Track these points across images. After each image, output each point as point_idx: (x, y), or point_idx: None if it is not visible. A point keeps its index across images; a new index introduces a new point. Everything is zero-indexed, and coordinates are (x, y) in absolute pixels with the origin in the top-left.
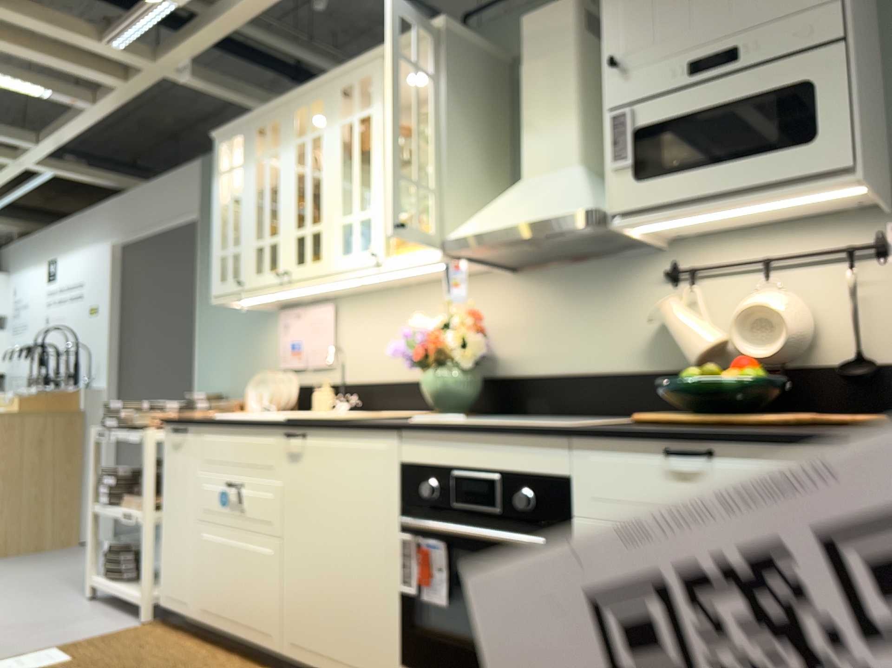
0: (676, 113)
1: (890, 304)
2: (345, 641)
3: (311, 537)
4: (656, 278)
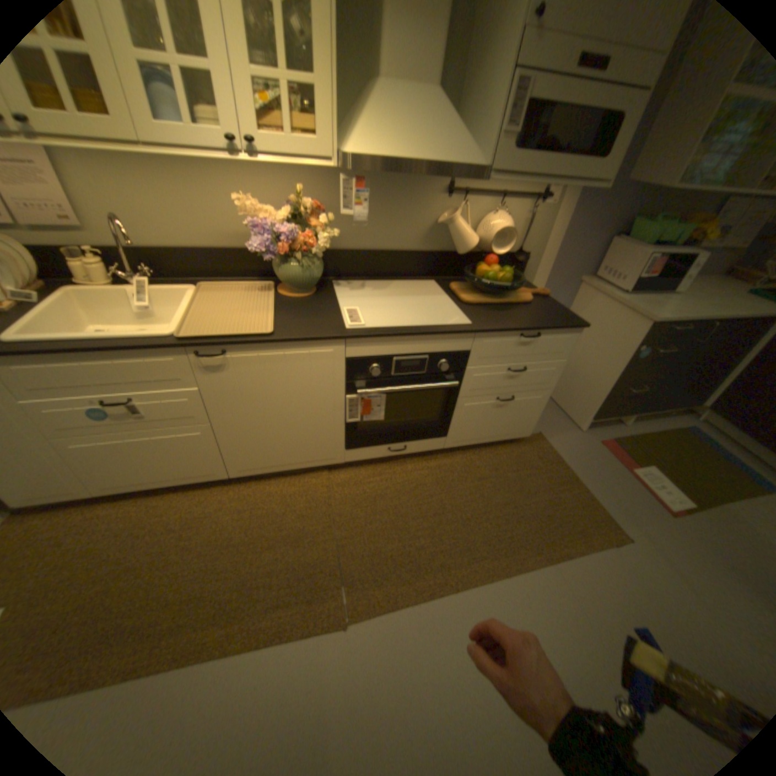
0: (558, 99)
1: (537, 225)
2: (298, 453)
3: (252, 415)
4: (440, 189)
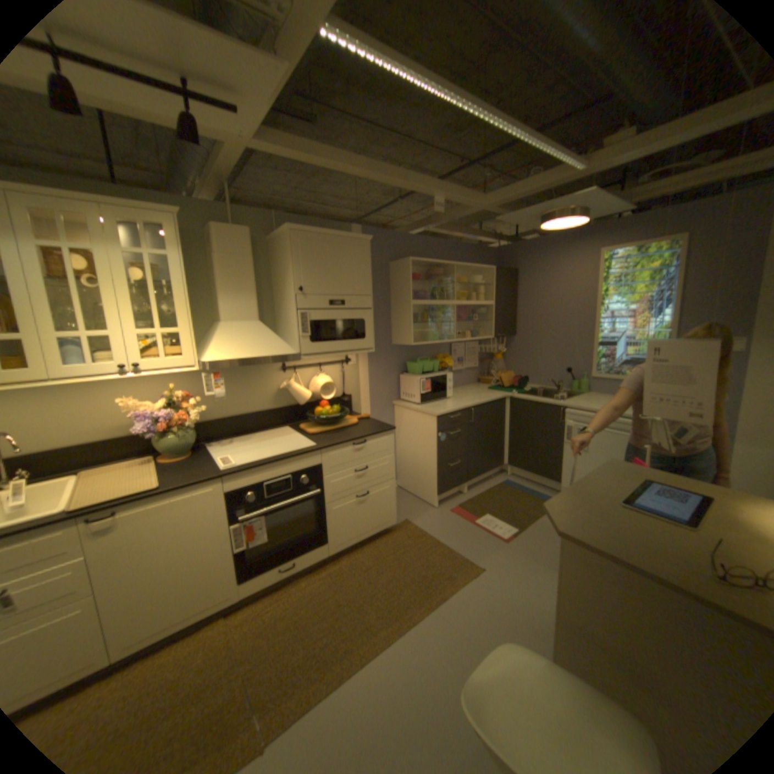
0: (325, 319)
1: (349, 378)
2: (189, 604)
3: (139, 572)
4: (276, 369)
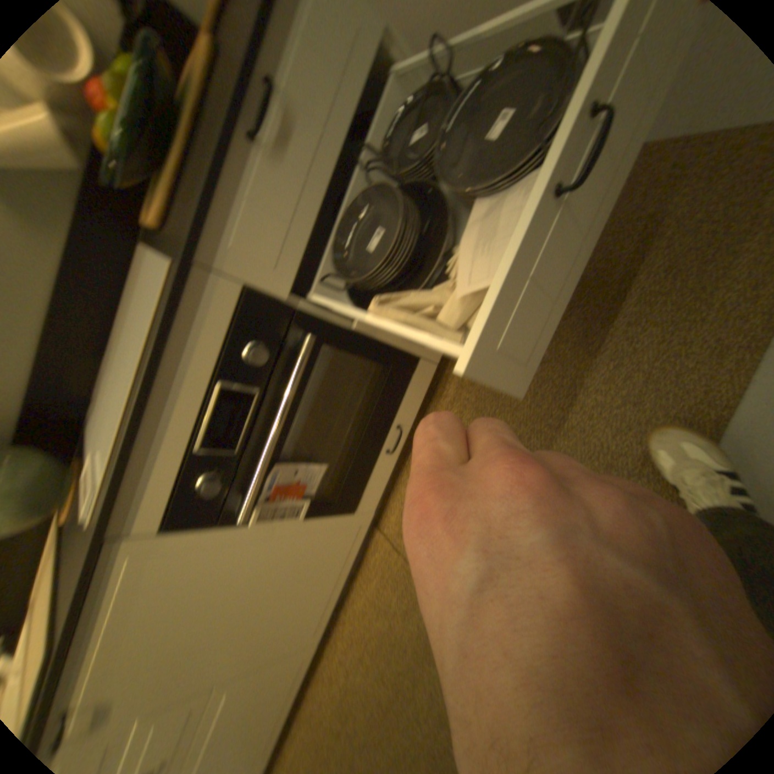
0: None
1: None
2: (326, 576)
3: (225, 647)
4: None
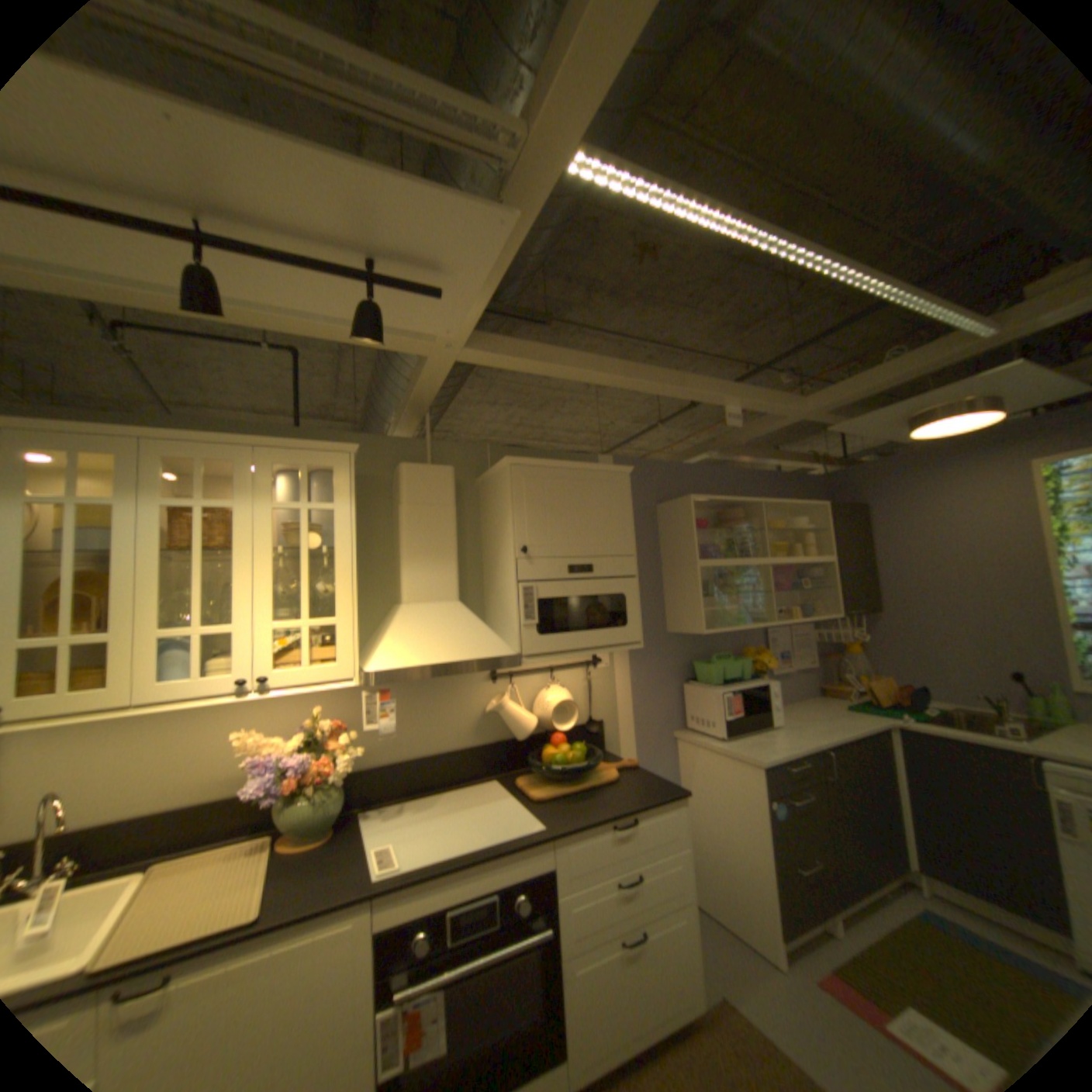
0: (561, 595)
1: (597, 690)
2: None
3: None
4: (481, 677)
